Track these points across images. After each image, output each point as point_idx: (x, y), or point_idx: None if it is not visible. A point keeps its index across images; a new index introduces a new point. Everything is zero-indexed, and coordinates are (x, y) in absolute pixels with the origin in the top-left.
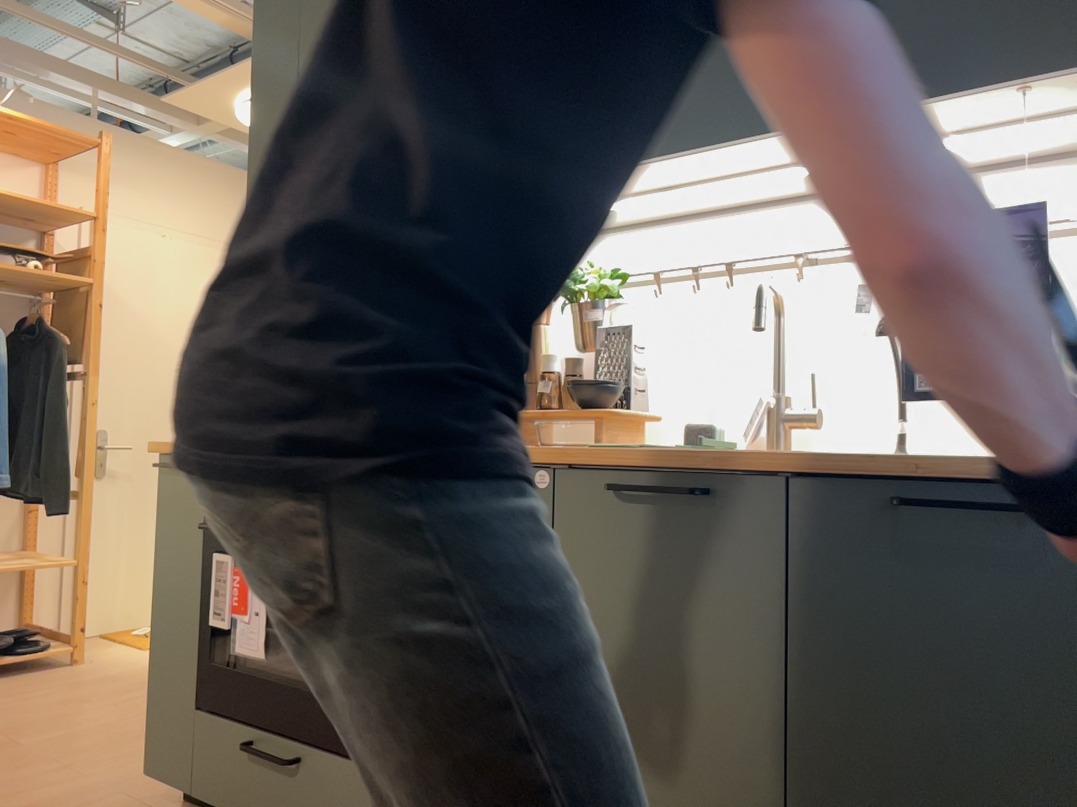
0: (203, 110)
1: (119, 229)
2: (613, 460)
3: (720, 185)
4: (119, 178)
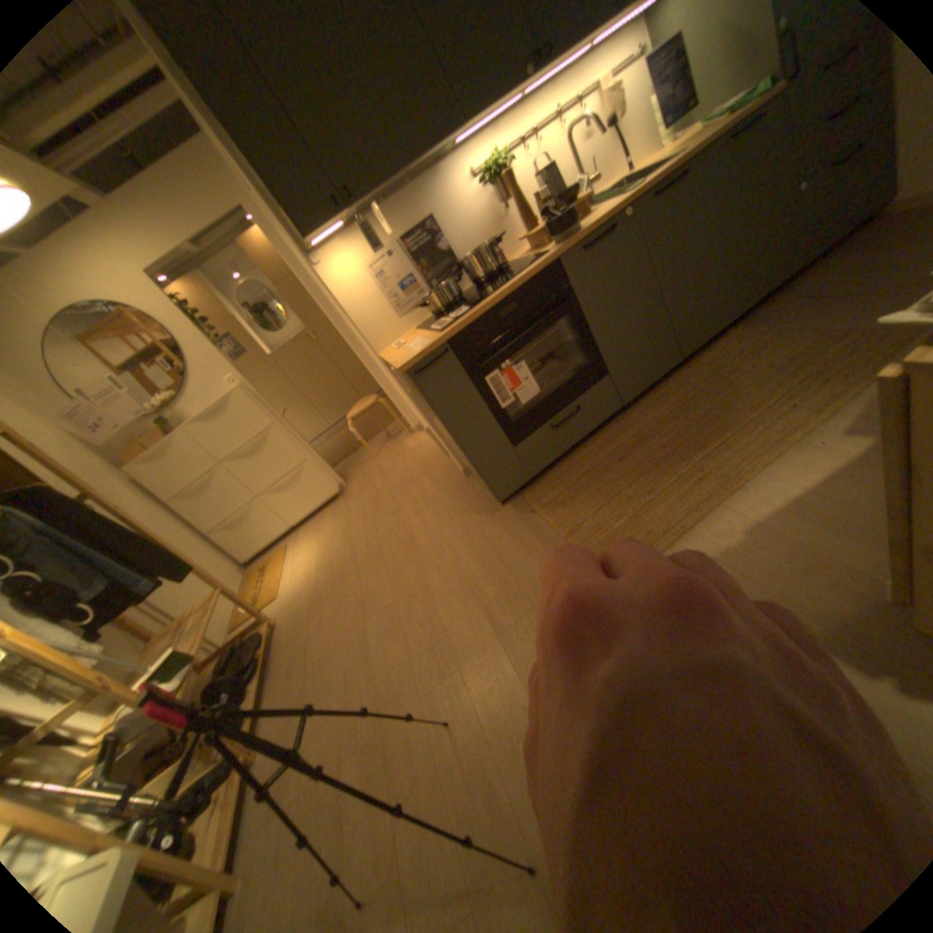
0: None
1: None
2: (653, 181)
3: (546, 74)
4: None
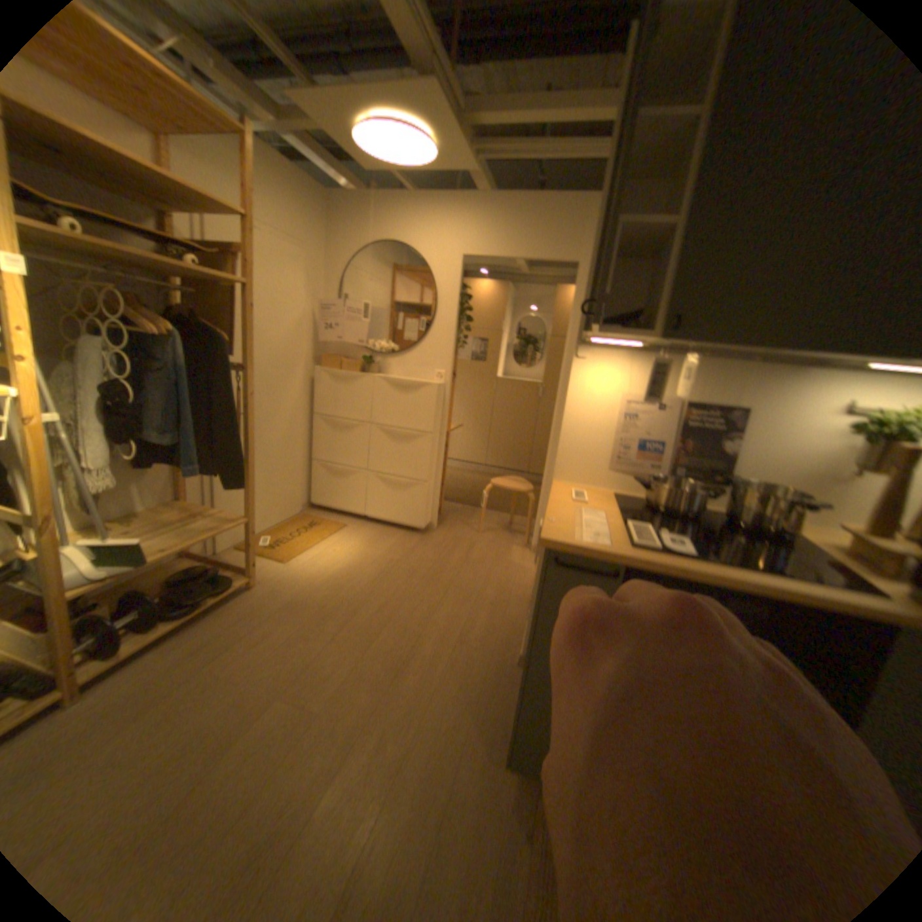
0: (317, 111)
1: (220, 216)
2: None
3: None
4: (213, 161)
